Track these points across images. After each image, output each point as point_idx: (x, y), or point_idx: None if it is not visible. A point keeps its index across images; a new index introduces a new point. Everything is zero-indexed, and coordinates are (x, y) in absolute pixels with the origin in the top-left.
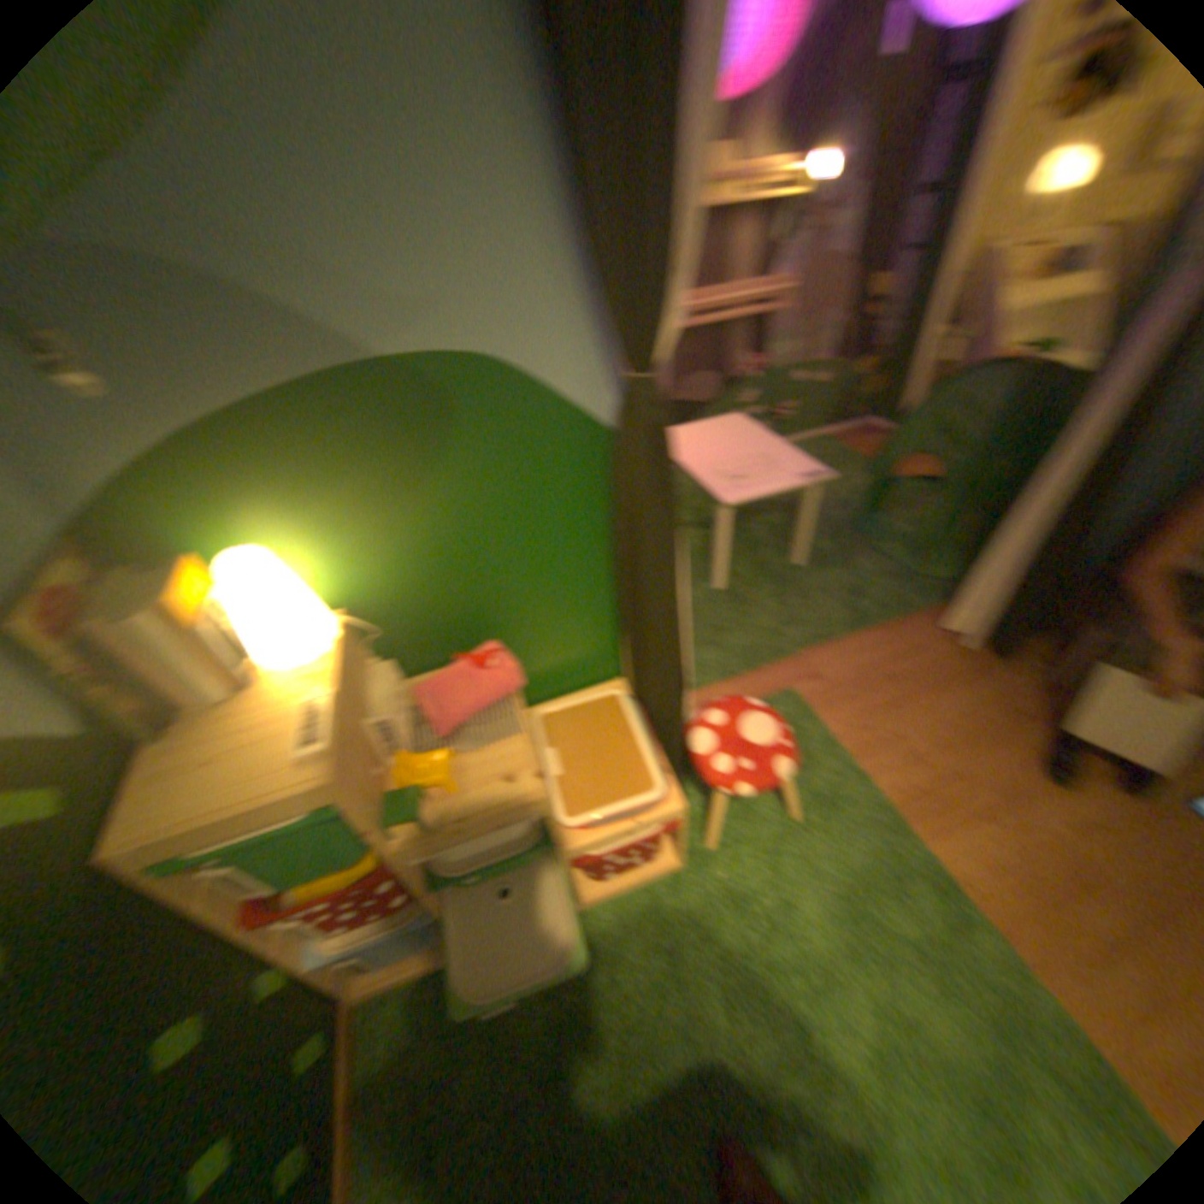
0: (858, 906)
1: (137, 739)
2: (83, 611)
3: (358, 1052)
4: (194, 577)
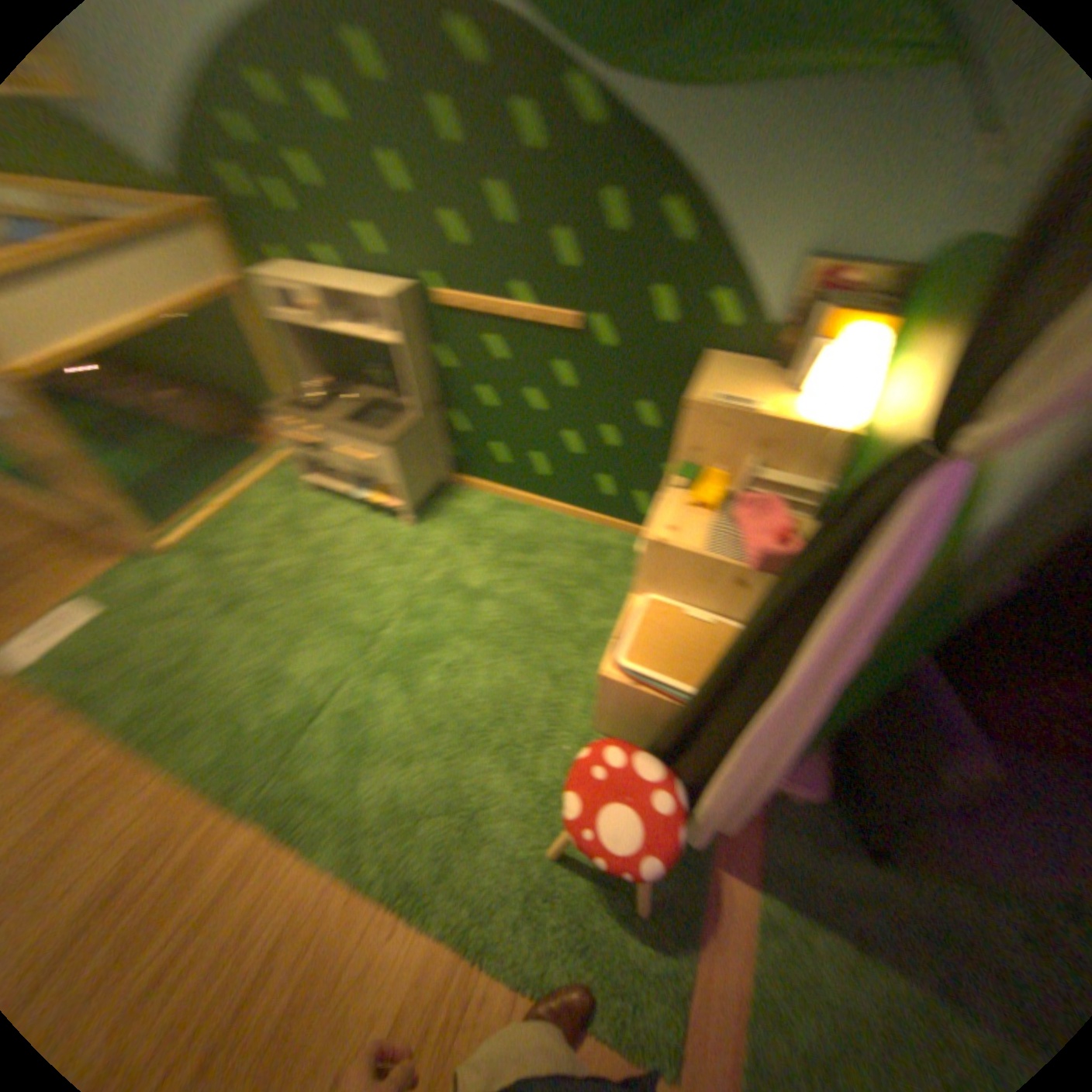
0: (464, 818)
1: (774, 358)
2: (836, 290)
3: (635, 538)
4: (860, 323)
